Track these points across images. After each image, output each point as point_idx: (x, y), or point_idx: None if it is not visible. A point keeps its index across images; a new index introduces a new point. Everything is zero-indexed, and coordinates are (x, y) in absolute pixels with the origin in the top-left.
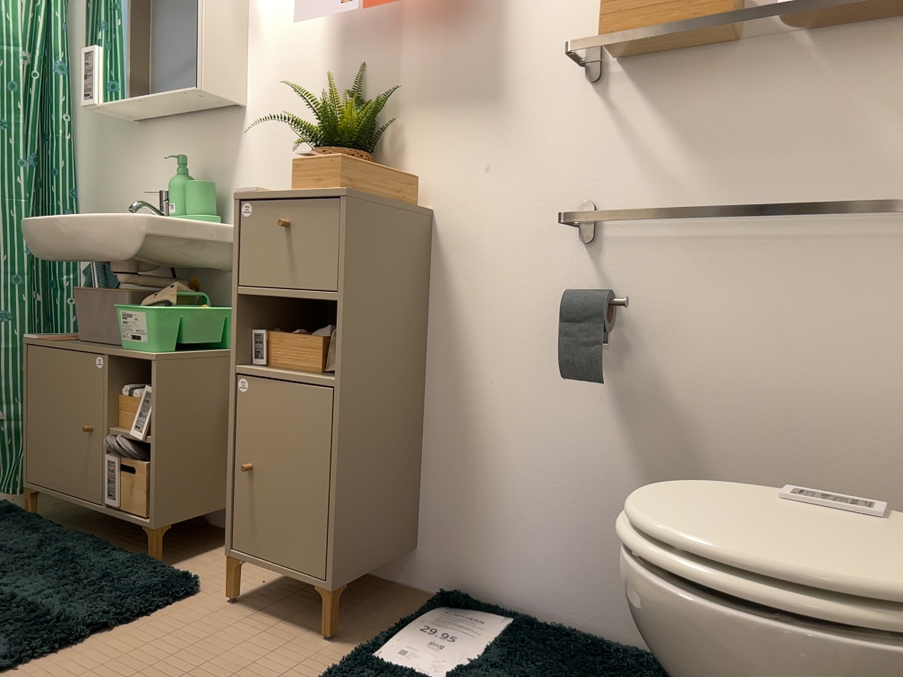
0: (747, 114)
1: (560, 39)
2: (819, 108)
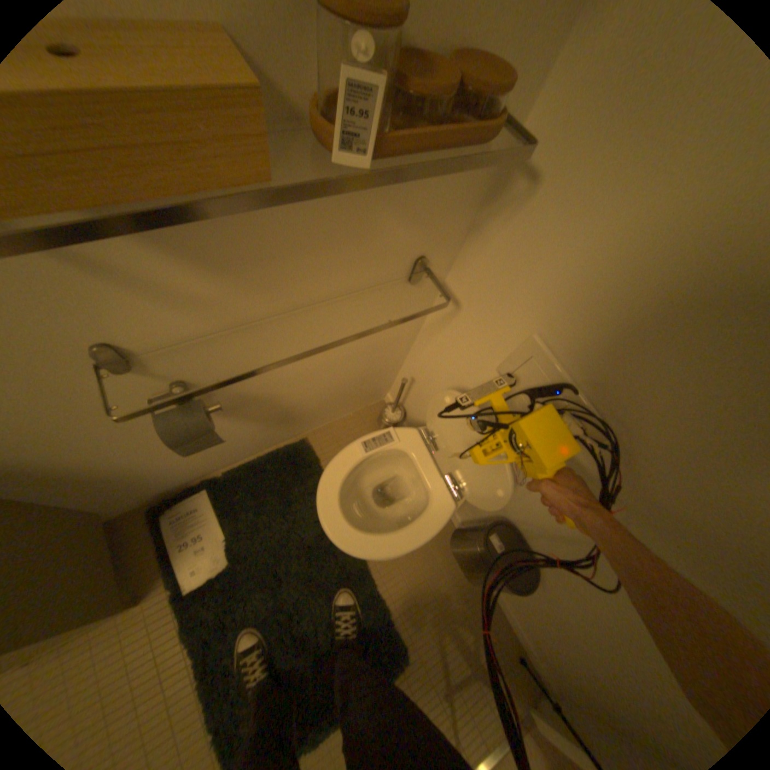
0: (278, 222)
1: None
2: (351, 208)
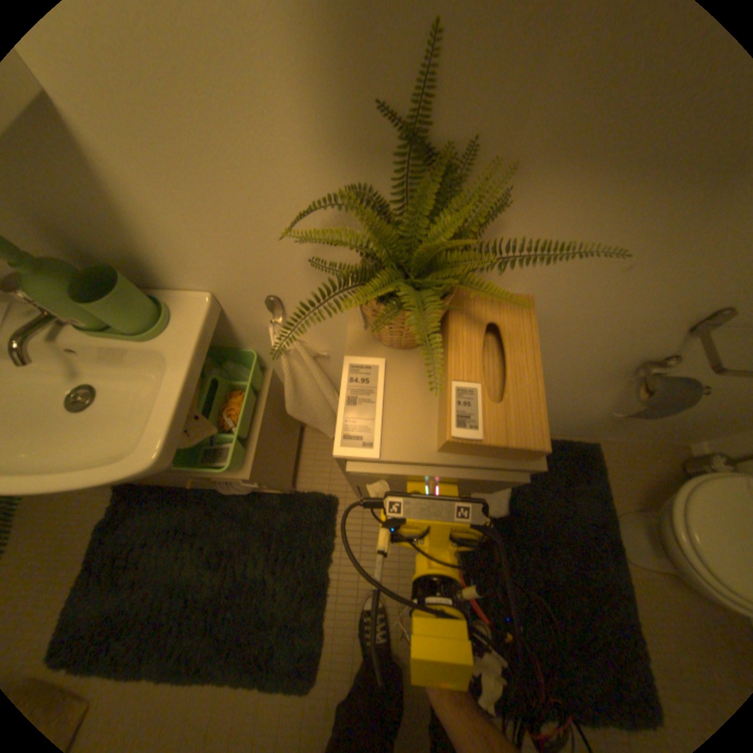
0: None
1: None
2: None
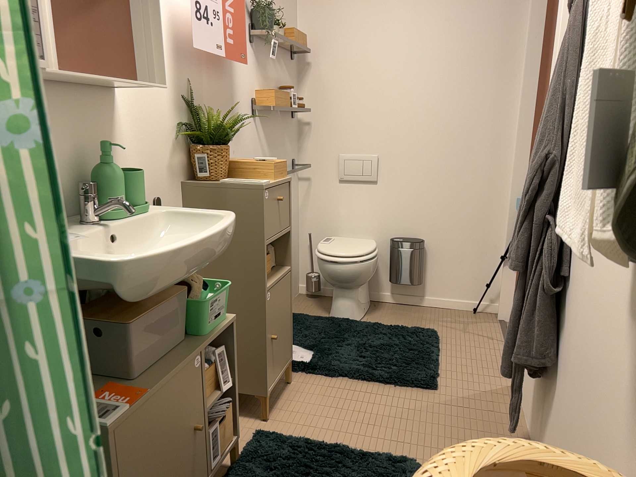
0: (275, 135)
1: (247, 93)
2: (282, 135)
